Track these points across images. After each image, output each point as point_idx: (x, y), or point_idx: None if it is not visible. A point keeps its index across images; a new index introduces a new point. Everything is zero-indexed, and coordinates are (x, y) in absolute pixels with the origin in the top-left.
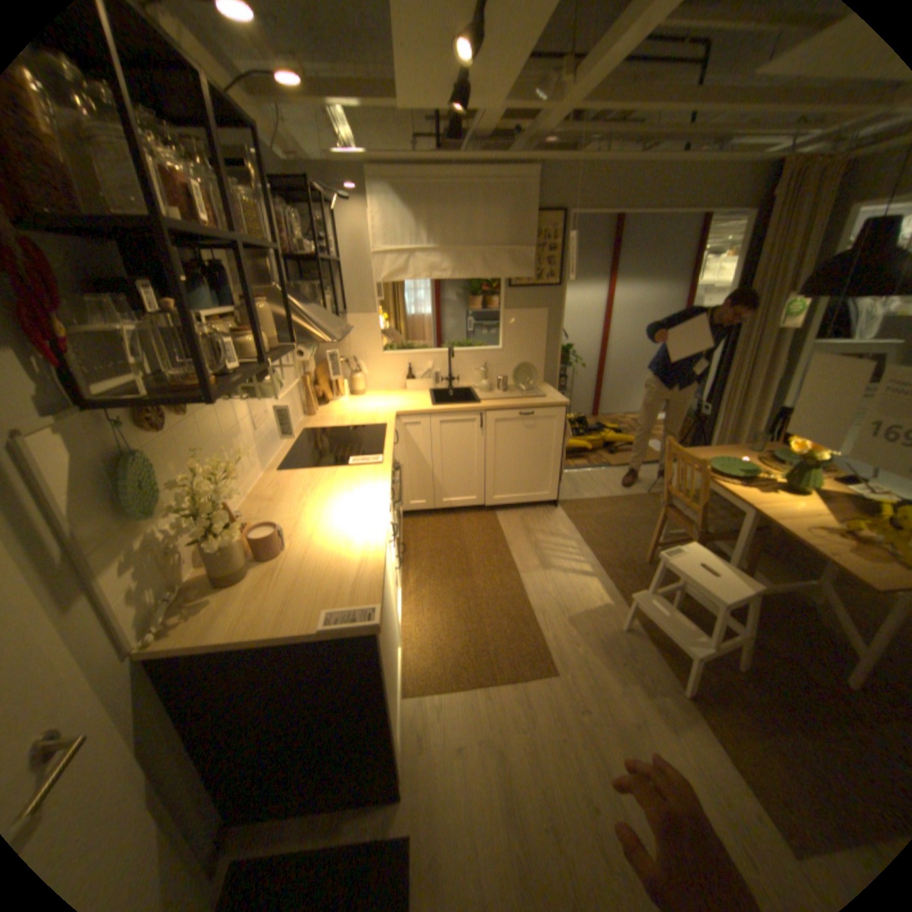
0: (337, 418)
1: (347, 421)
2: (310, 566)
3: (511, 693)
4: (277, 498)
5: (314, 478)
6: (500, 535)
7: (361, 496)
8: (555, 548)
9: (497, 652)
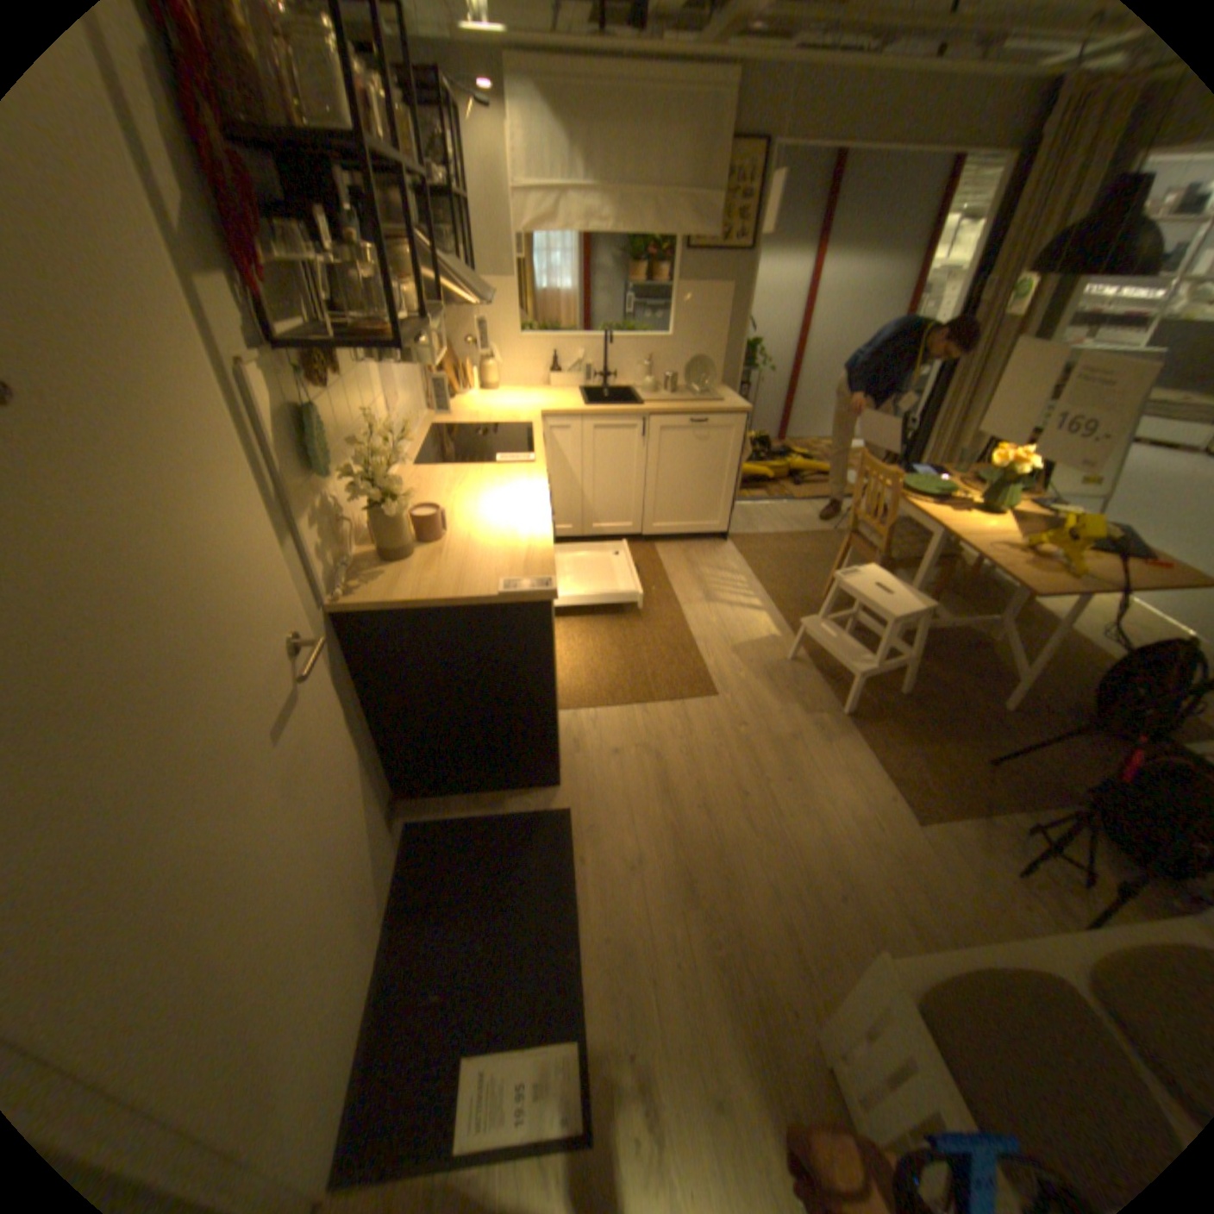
0: (470, 414)
1: (484, 418)
2: (479, 547)
3: (670, 707)
4: (424, 491)
5: (460, 474)
6: (660, 567)
7: (518, 491)
8: (722, 582)
9: (655, 673)
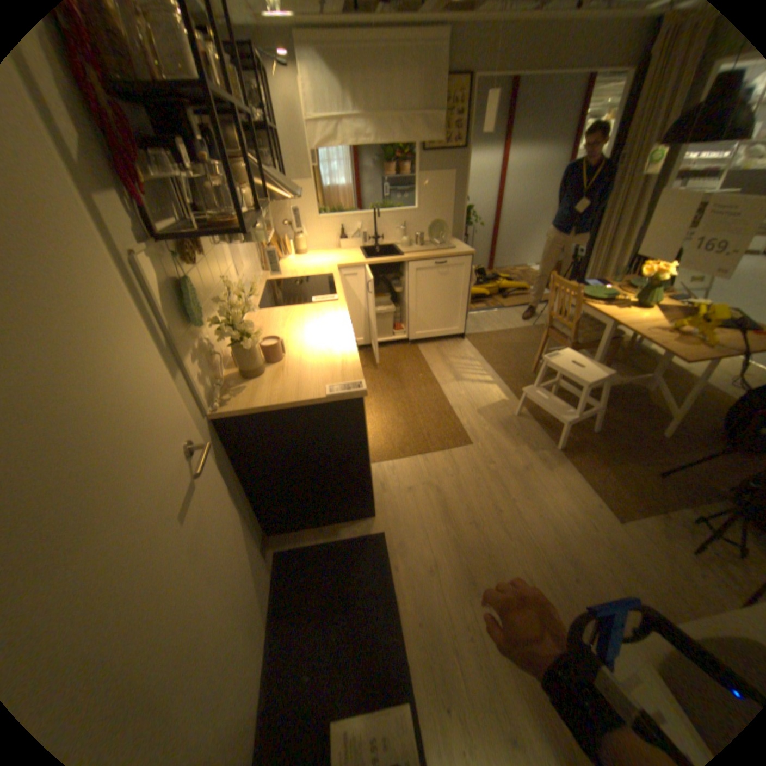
0: (291, 272)
1: (300, 273)
2: (308, 363)
3: (441, 455)
4: (266, 327)
5: (289, 313)
6: (423, 360)
7: (329, 322)
8: (465, 367)
9: (429, 433)
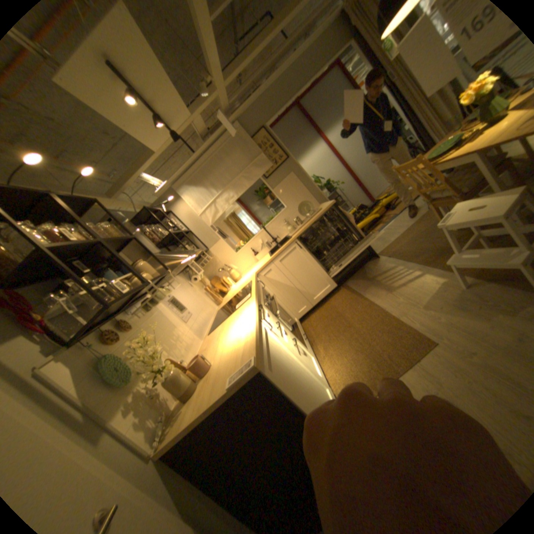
0: (231, 295)
1: (236, 293)
2: (223, 363)
3: (414, 374)
4: (209, 346)
5: (223, 326)
6: (357, 293)
7: (243, 316)
8: (392, 277)
9: (391, 356)
